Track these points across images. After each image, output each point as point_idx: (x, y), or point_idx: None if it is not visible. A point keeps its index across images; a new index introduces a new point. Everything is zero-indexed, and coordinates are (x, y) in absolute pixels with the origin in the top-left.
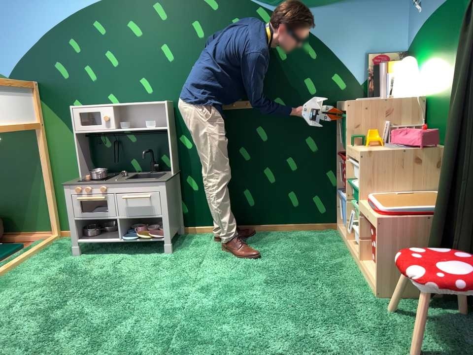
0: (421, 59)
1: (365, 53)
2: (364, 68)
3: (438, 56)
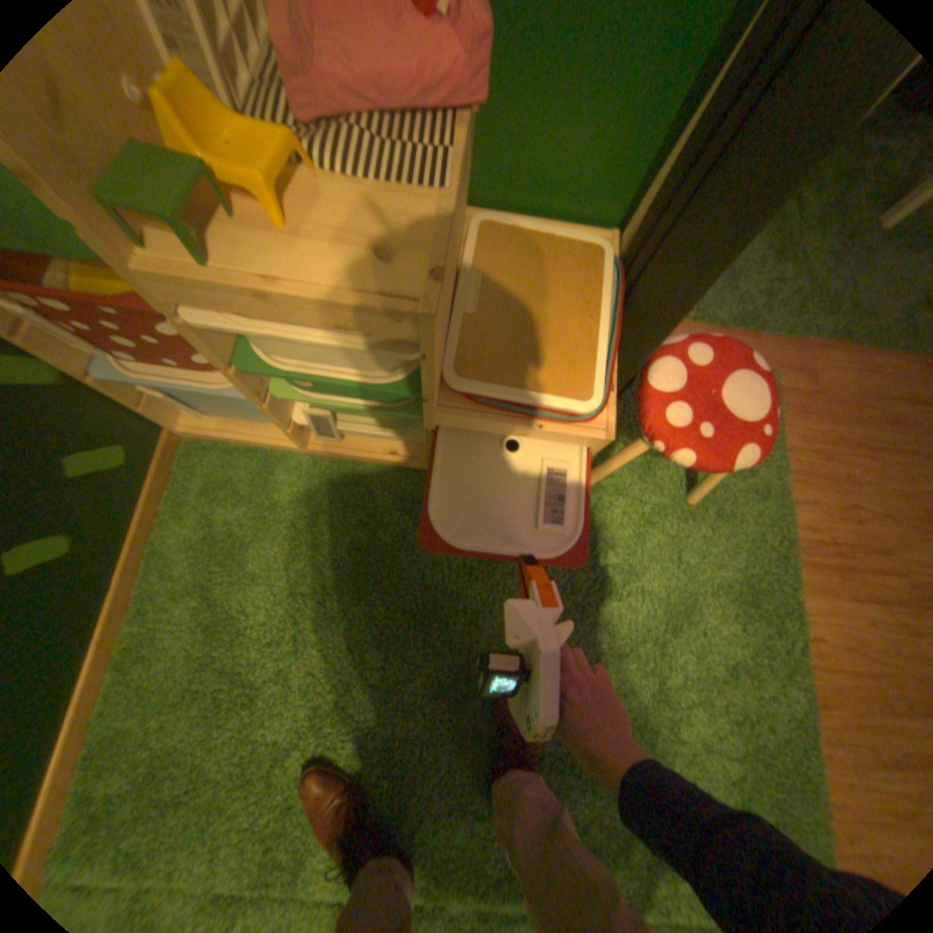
0: None
1: None
2: None
3: None
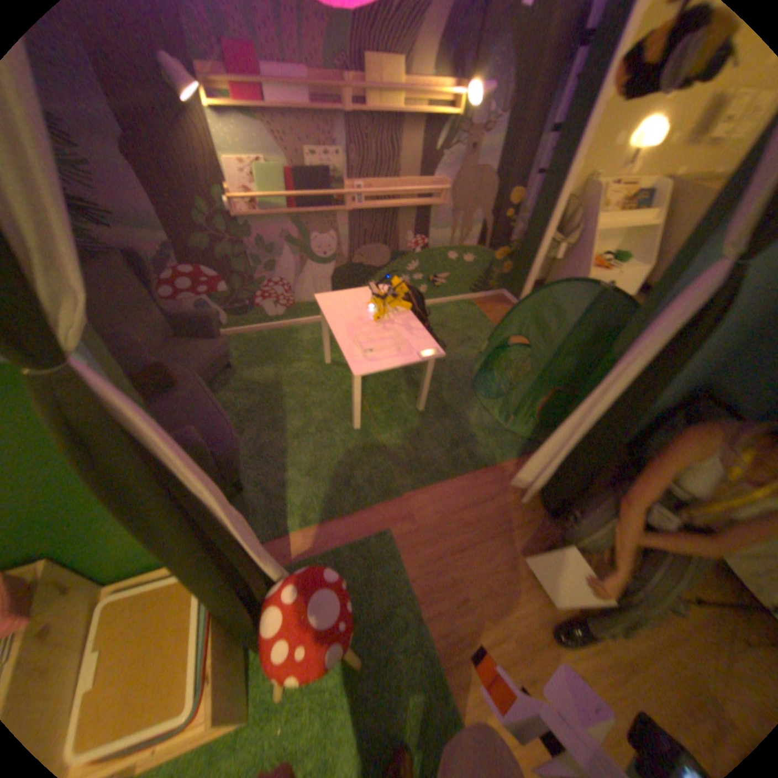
0: None
1: None
2: None
3: None
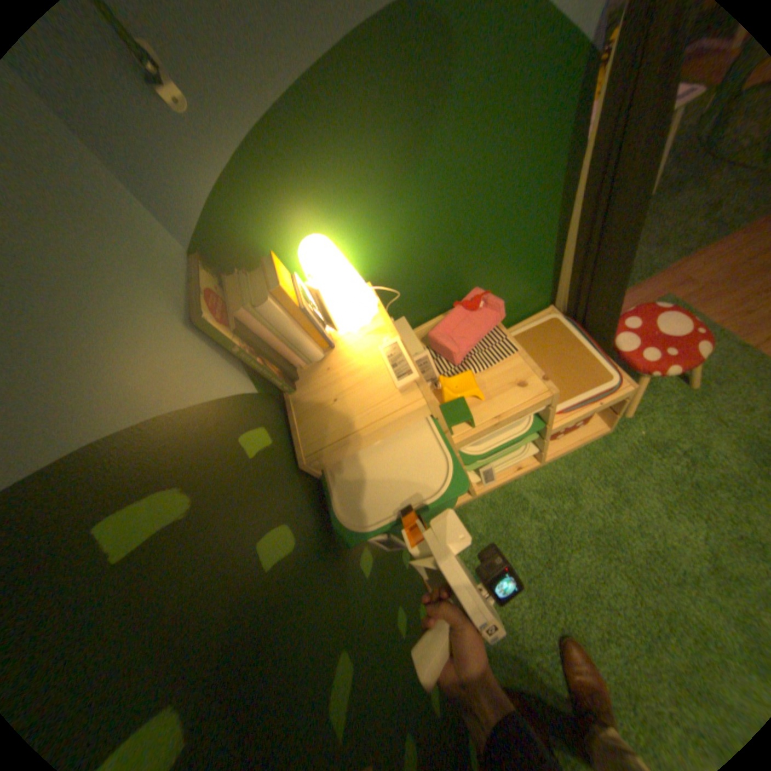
0: (295, 230)
1: (187, 320)
2: (225, 352)
3: (376, 190)
